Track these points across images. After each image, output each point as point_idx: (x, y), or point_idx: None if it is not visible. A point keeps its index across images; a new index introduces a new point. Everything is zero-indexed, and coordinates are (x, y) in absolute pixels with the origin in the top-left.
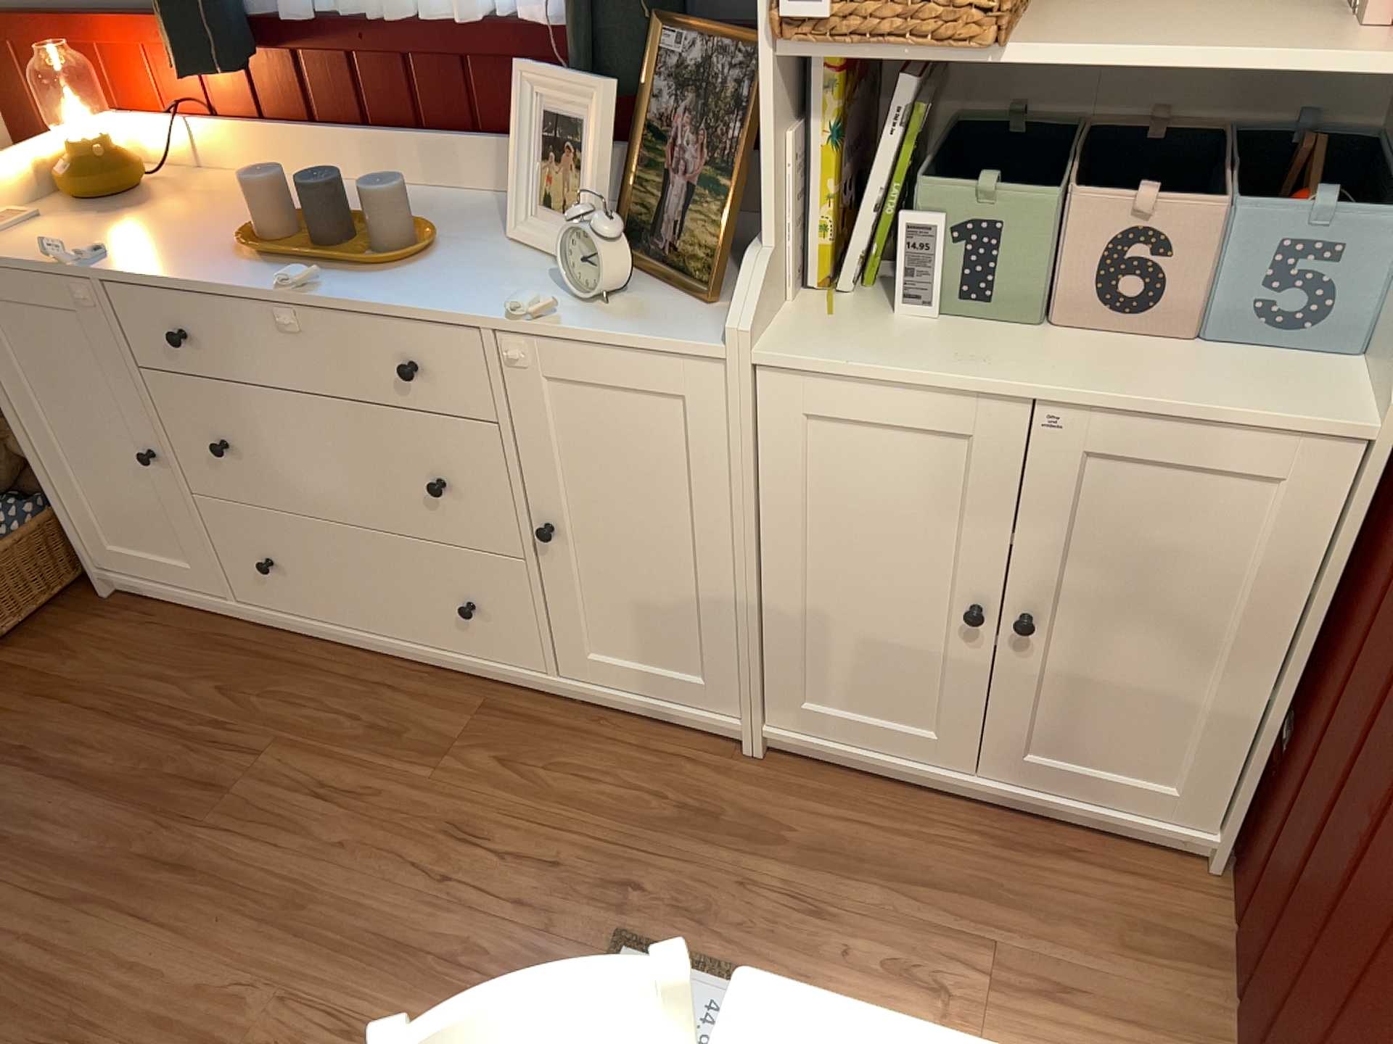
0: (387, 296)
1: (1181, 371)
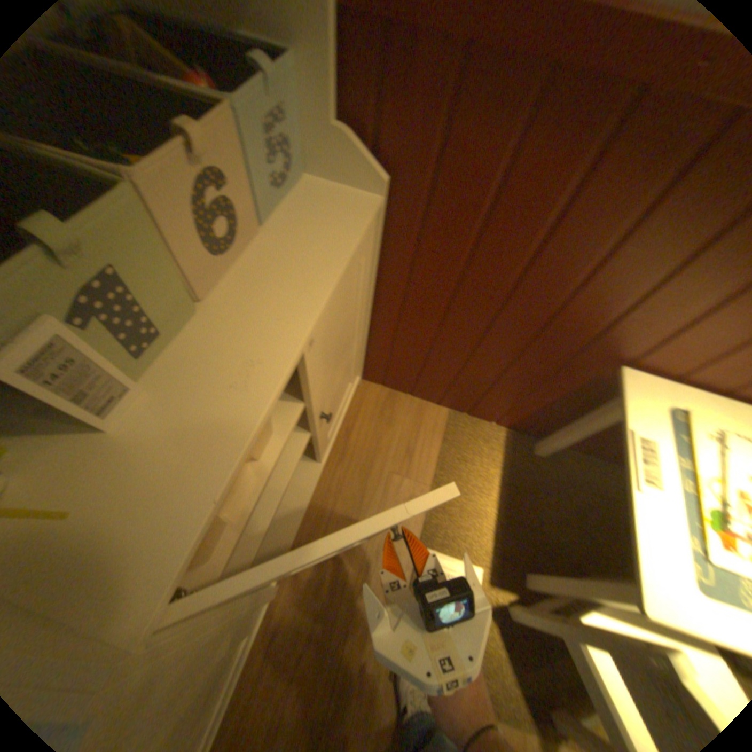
0: None
1: (298, 244)
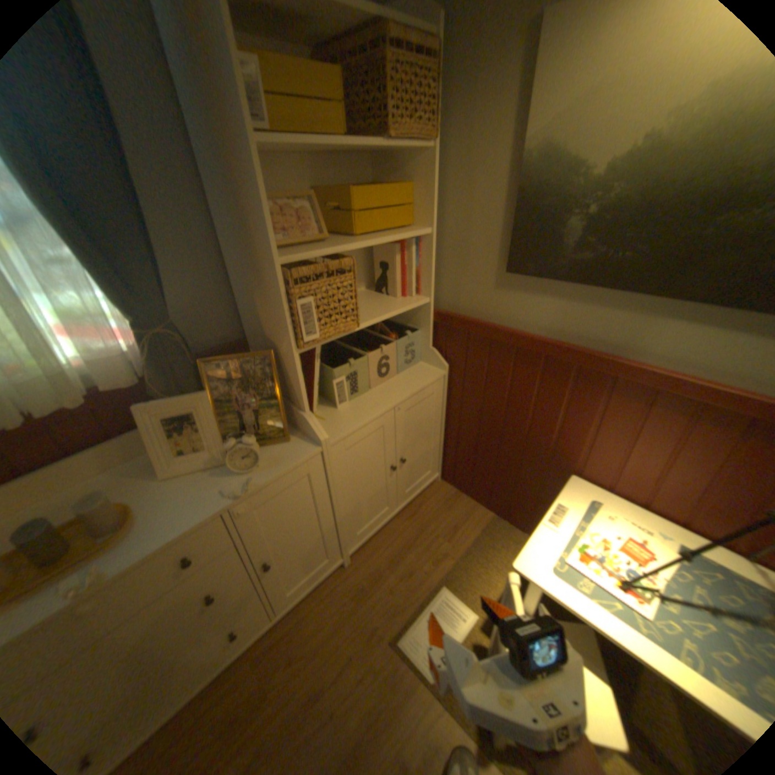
0: (146, 543)
1: (405, 381)
